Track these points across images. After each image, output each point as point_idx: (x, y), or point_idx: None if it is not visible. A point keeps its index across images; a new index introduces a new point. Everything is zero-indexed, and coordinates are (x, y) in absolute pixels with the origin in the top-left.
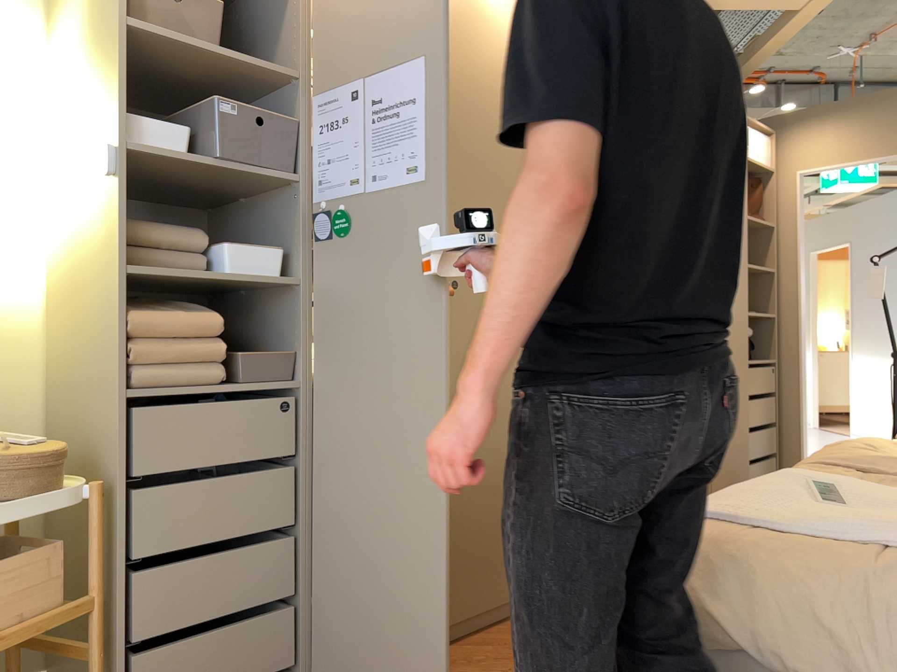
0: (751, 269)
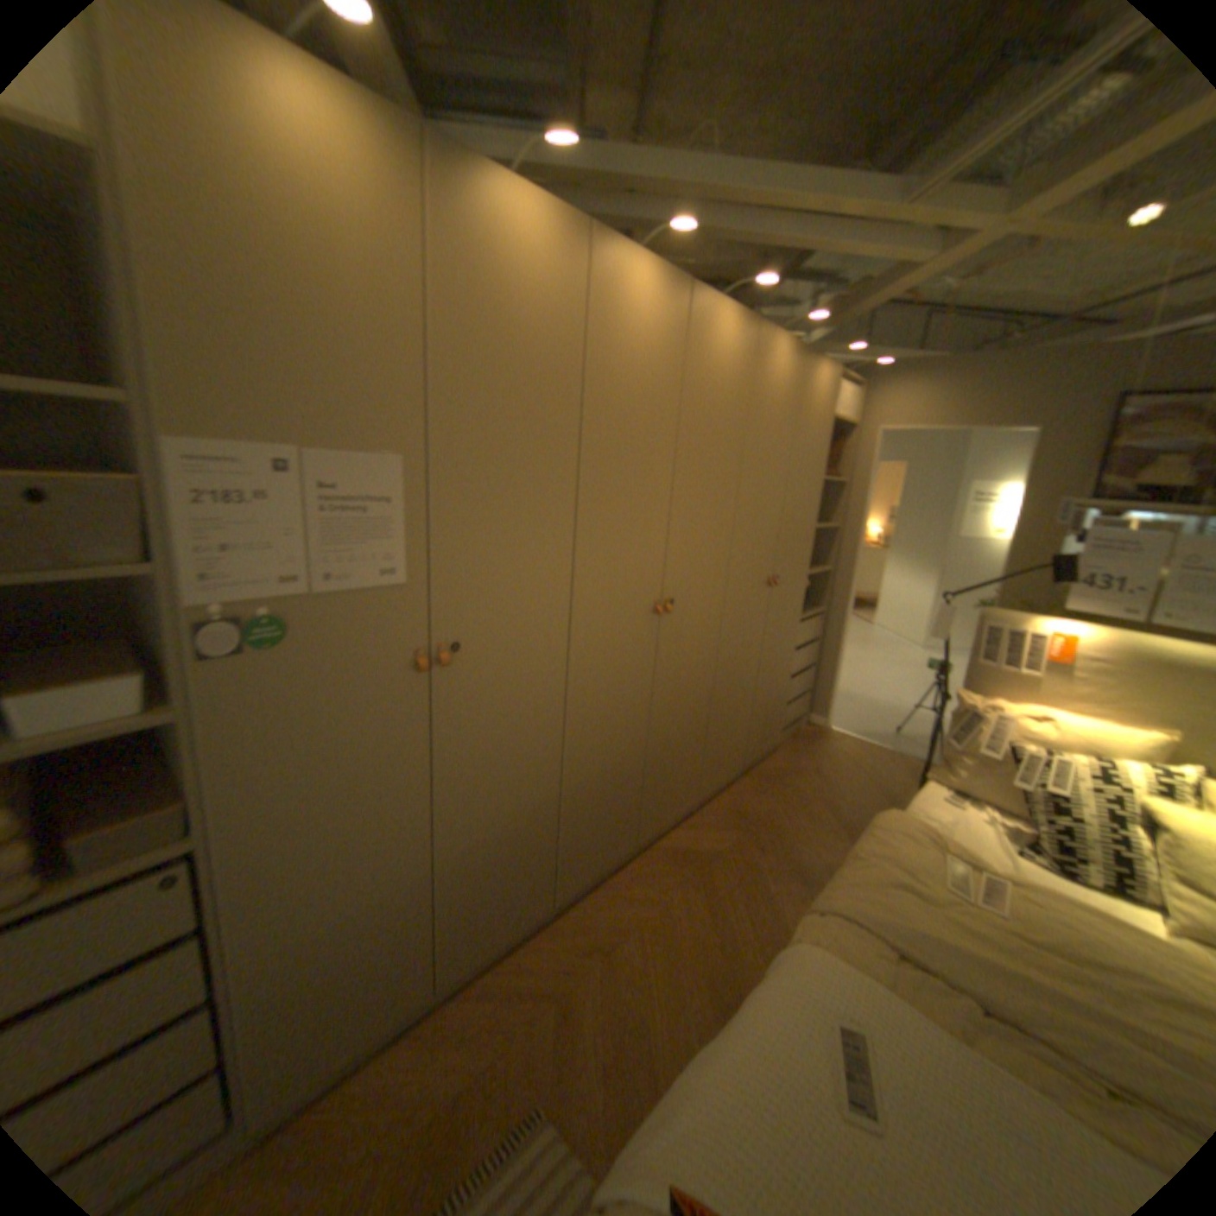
0: (818, 522)
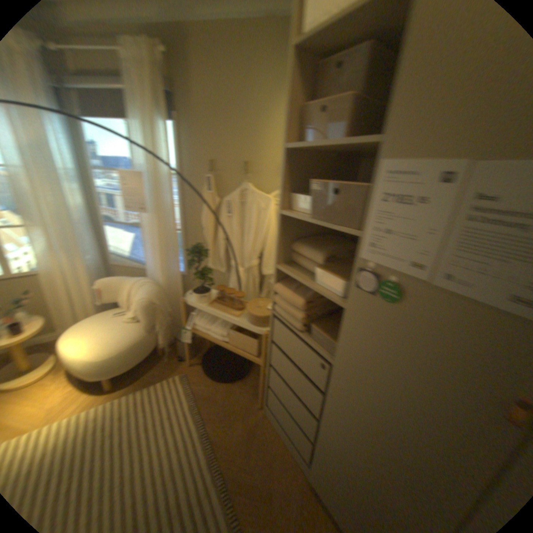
0: None
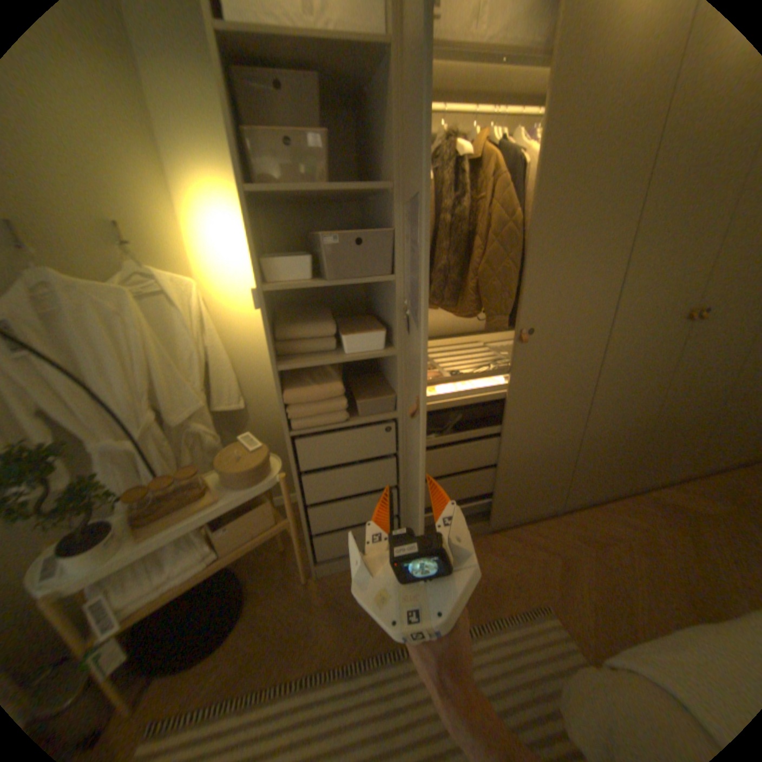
0: None
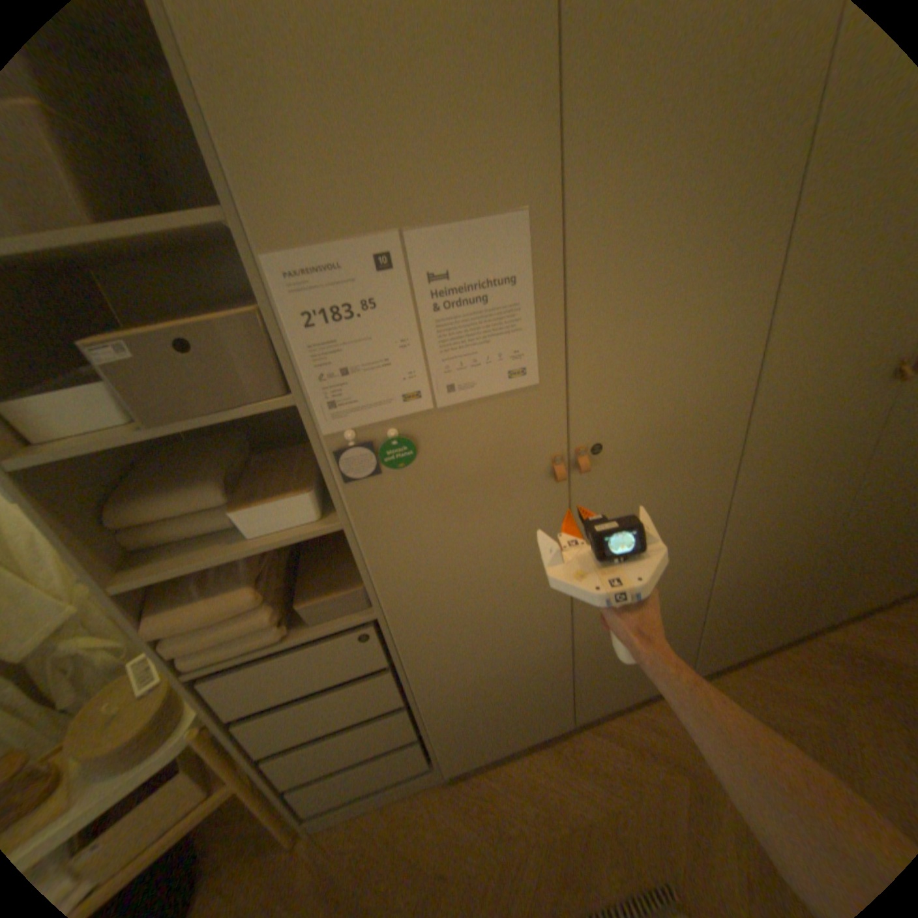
0: None
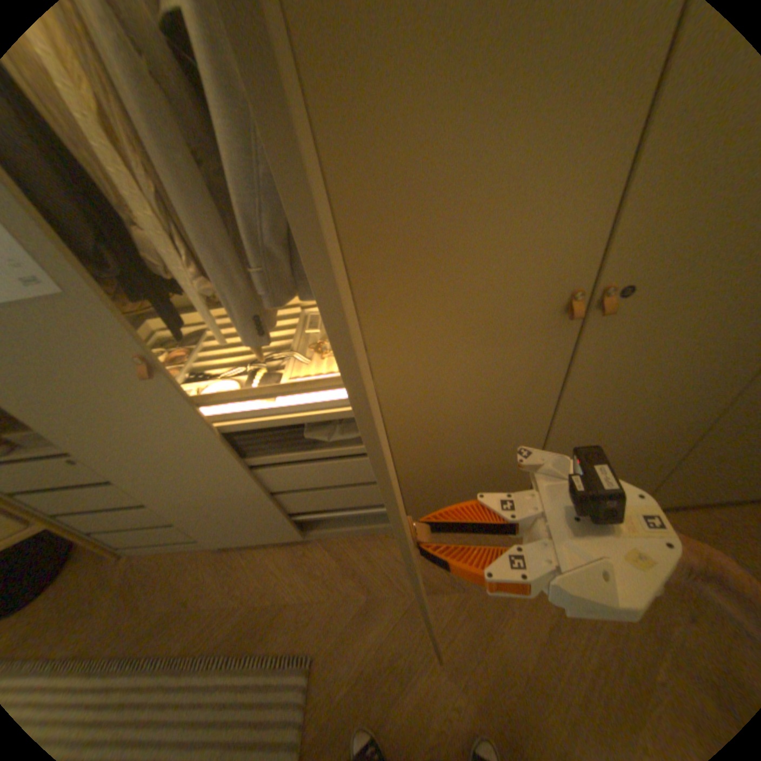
0: None
